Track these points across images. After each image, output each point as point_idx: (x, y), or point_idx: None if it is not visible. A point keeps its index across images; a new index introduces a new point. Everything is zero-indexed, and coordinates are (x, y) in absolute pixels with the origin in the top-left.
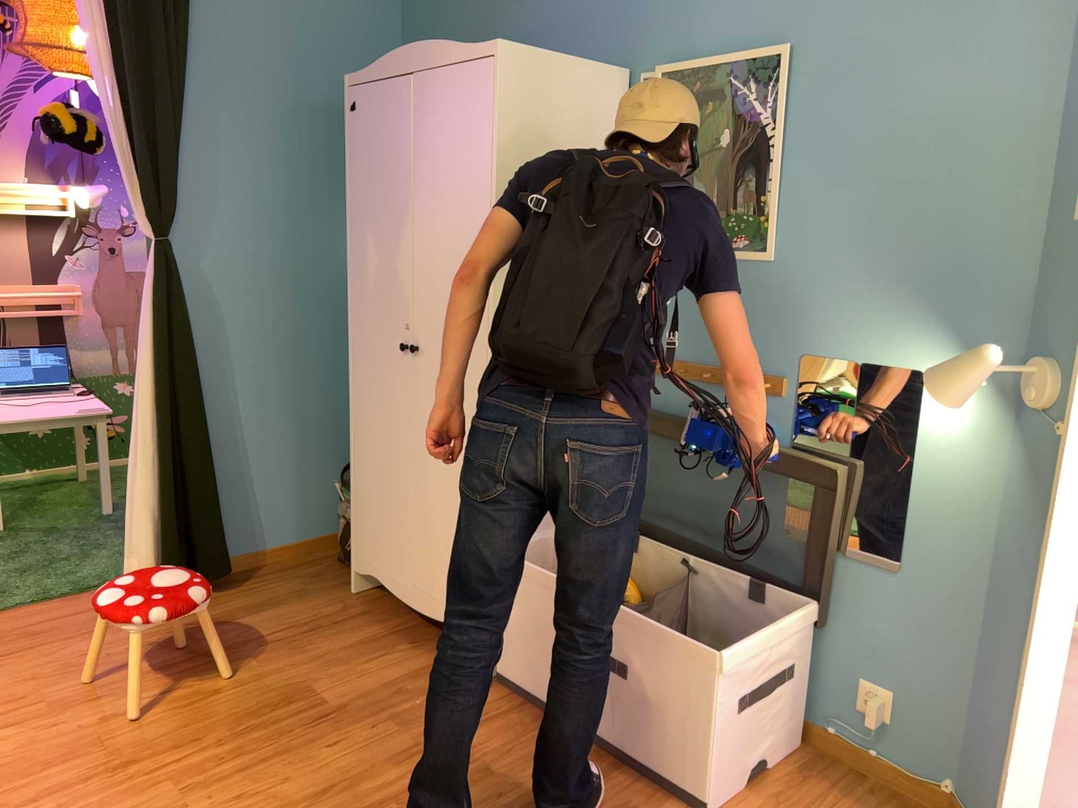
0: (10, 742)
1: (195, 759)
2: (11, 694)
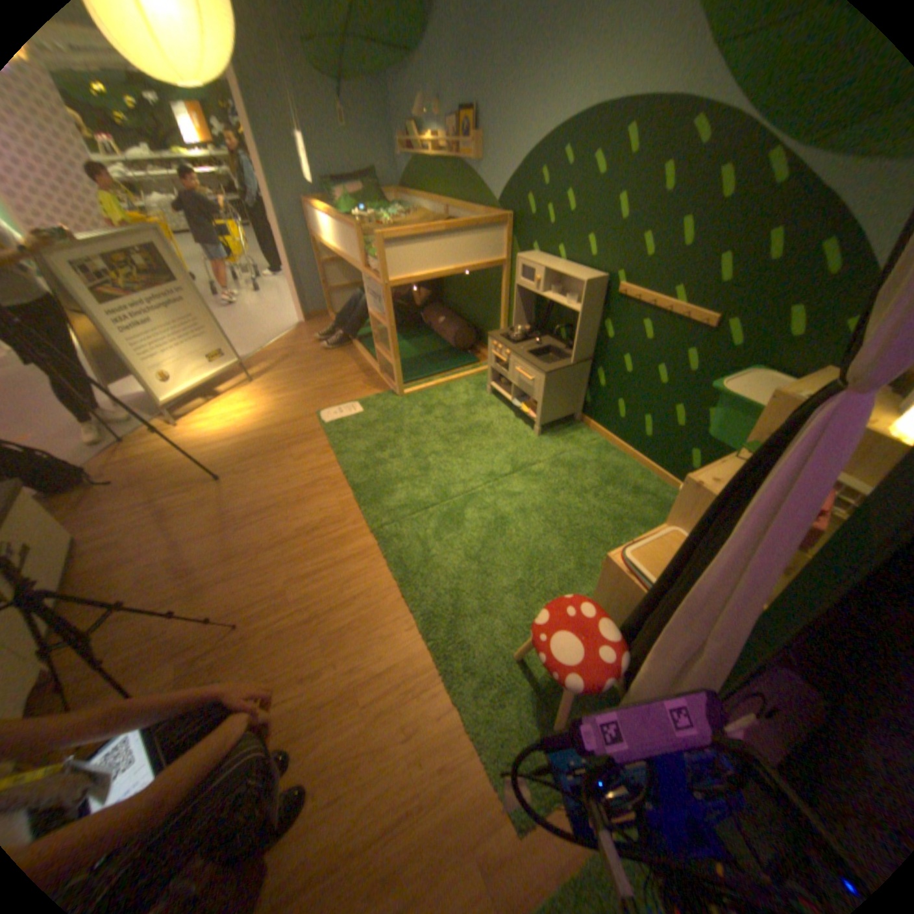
0: (369, 658)
1: (268, 621)
2: (379, 727)
